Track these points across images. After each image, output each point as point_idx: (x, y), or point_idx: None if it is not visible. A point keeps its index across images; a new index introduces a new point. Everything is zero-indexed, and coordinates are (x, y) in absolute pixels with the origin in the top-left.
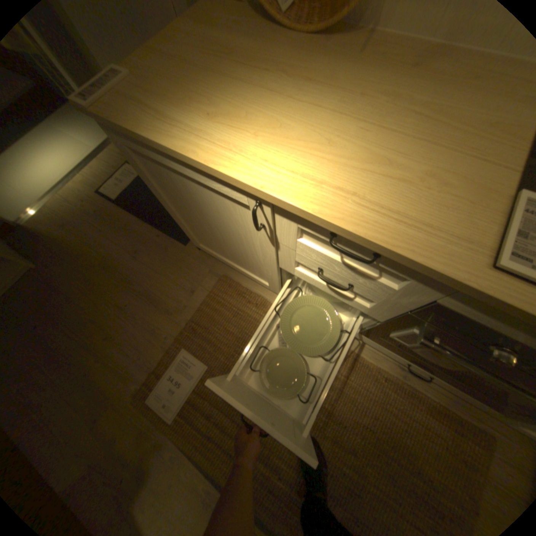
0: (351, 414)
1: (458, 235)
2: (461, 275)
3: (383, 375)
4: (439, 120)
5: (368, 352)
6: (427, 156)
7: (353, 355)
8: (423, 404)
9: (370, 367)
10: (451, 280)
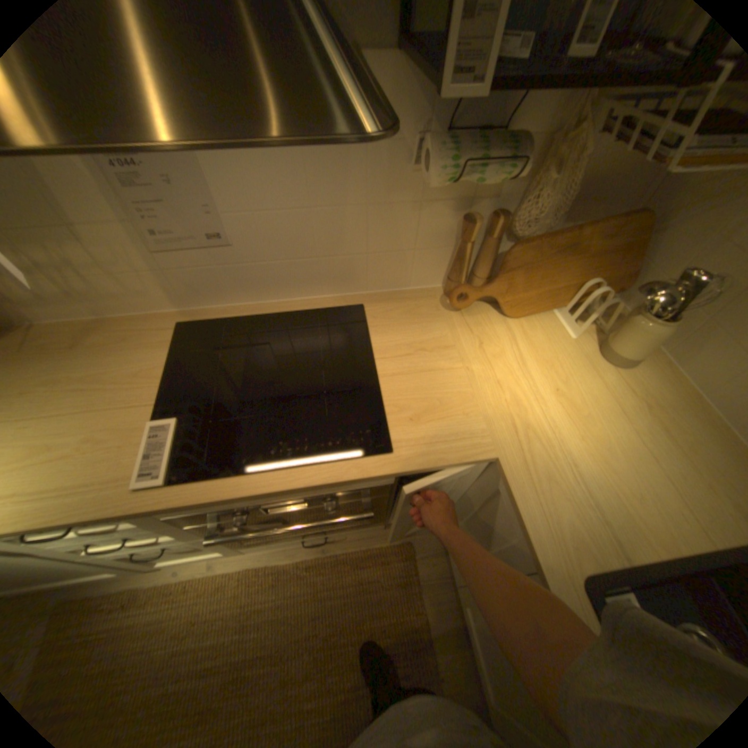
0: (287, 637)
1: (103, 483)
2: (106, 513)
3: (300, 567)
4: (89, 392)
5: (277, 556)
6: (78, 429)
7: (263, 571)
8: (345, 564)
9: (285, 569)
10: (118, 515)
